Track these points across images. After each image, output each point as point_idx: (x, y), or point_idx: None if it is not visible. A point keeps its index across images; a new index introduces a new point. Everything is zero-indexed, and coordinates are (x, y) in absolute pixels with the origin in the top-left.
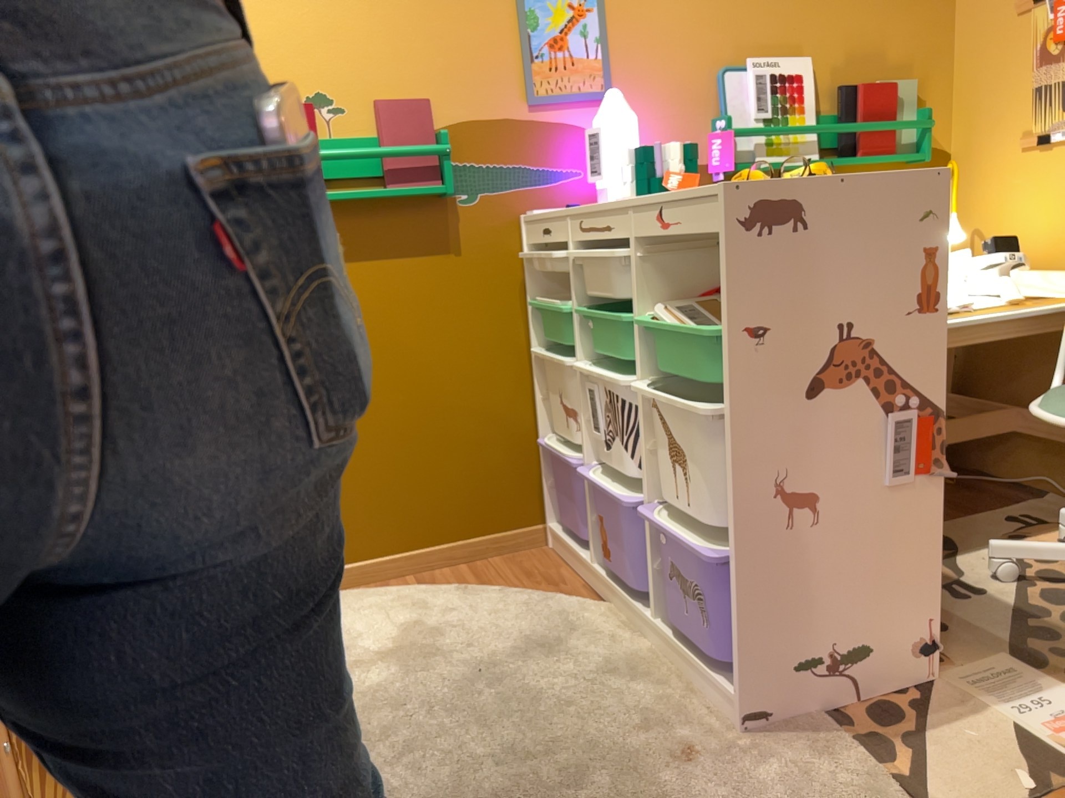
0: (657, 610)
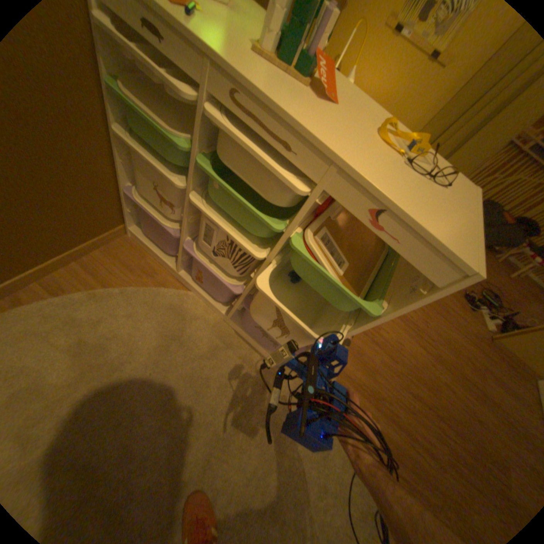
0: (234, 314)
